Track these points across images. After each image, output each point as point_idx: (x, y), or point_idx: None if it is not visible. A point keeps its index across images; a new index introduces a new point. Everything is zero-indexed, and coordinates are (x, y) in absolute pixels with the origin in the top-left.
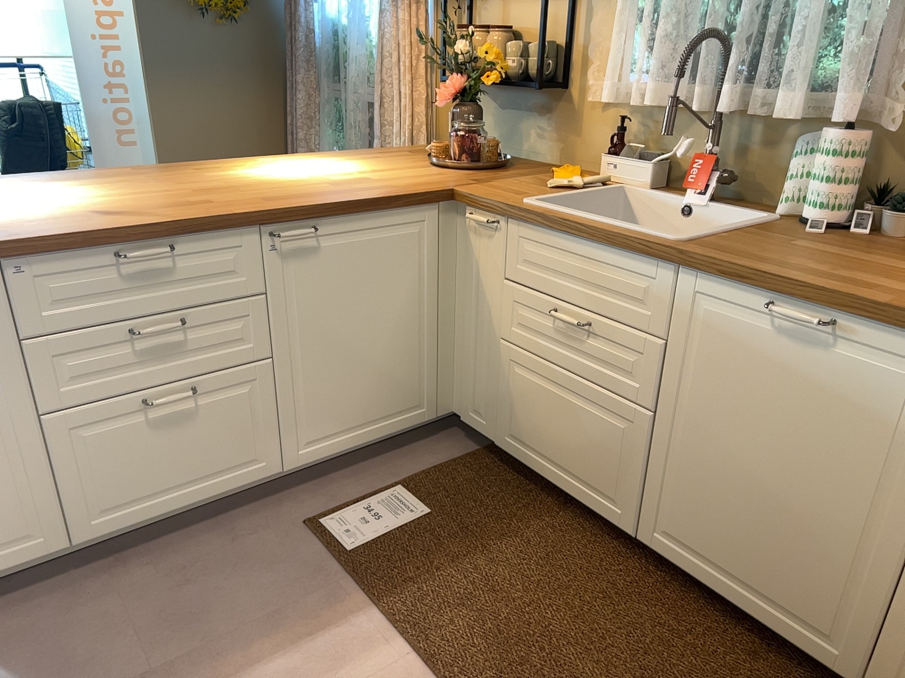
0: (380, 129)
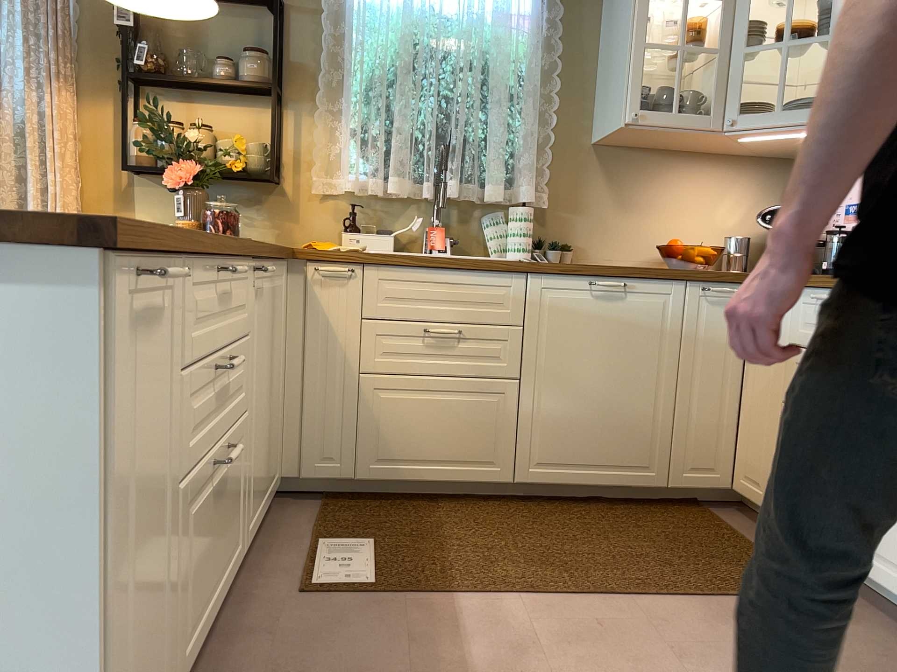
0: None
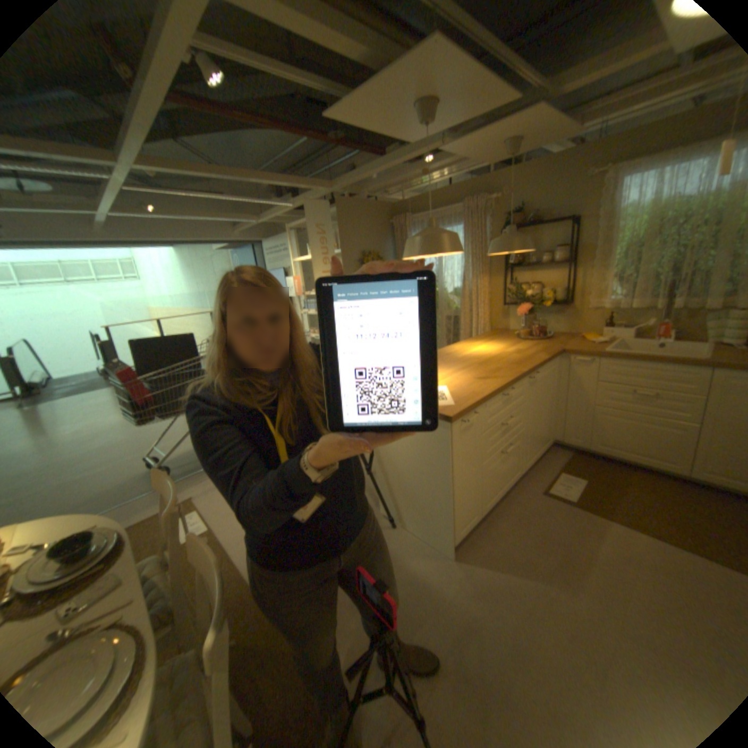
0: (463, 326)
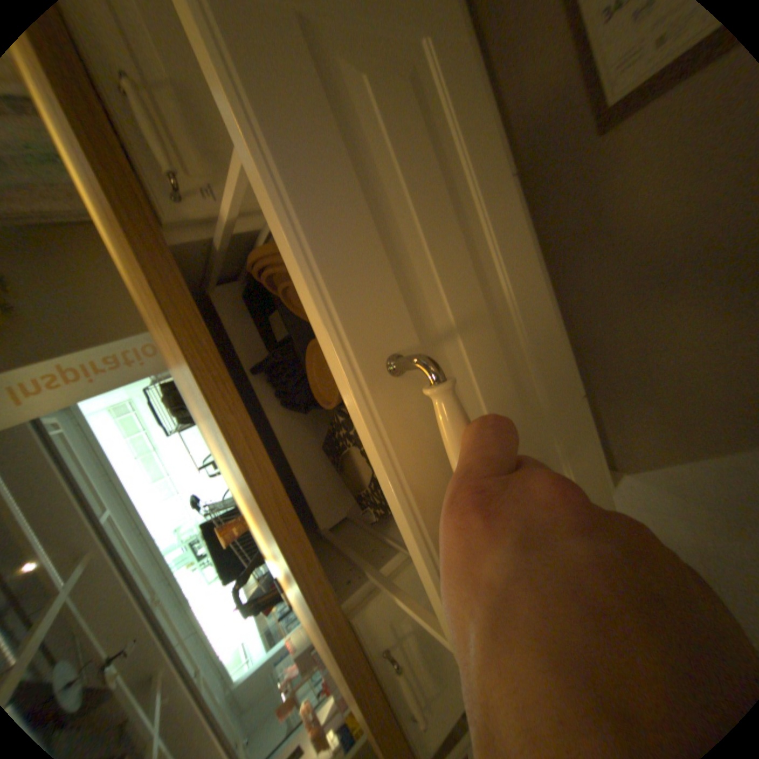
0: None
